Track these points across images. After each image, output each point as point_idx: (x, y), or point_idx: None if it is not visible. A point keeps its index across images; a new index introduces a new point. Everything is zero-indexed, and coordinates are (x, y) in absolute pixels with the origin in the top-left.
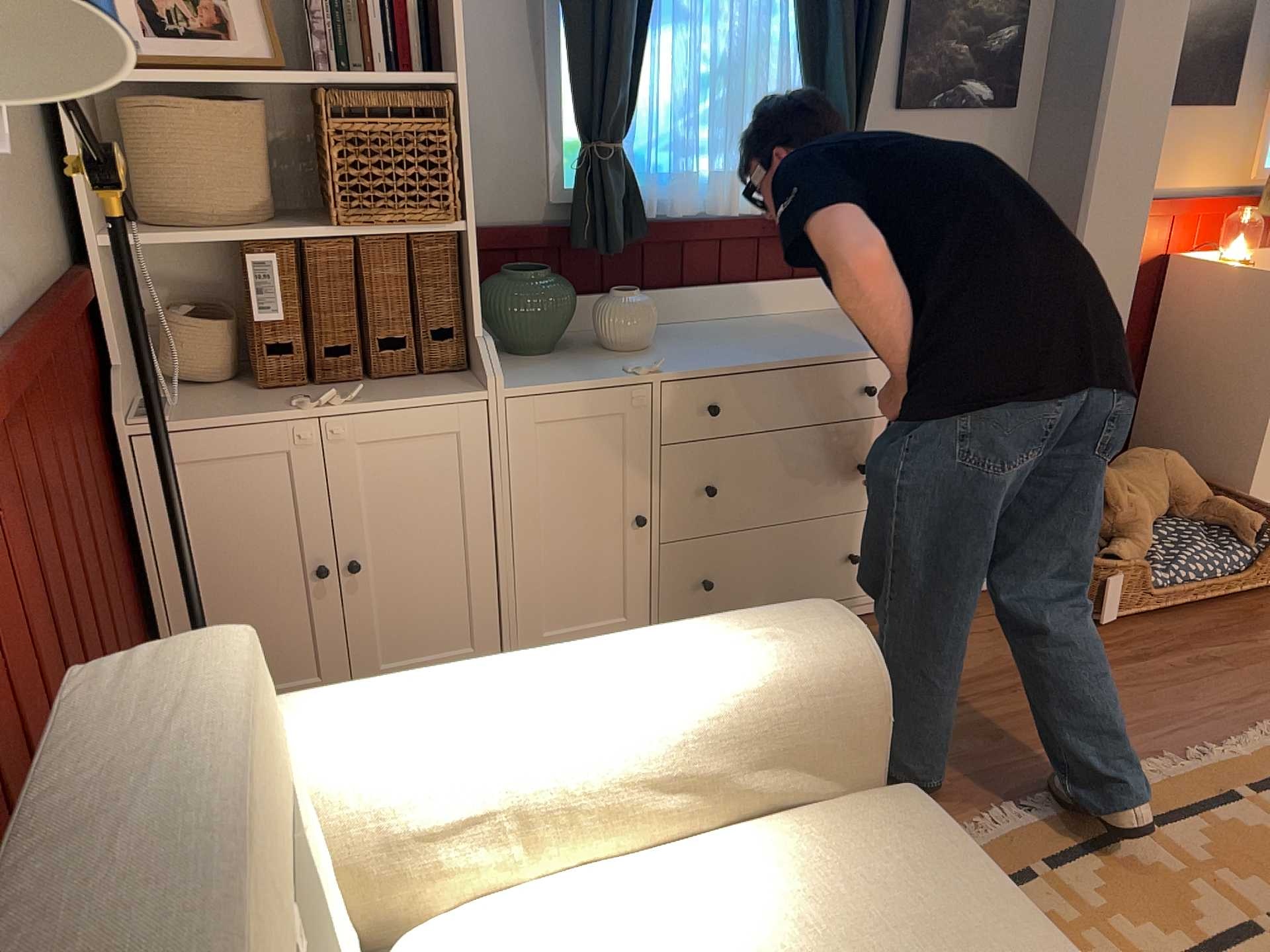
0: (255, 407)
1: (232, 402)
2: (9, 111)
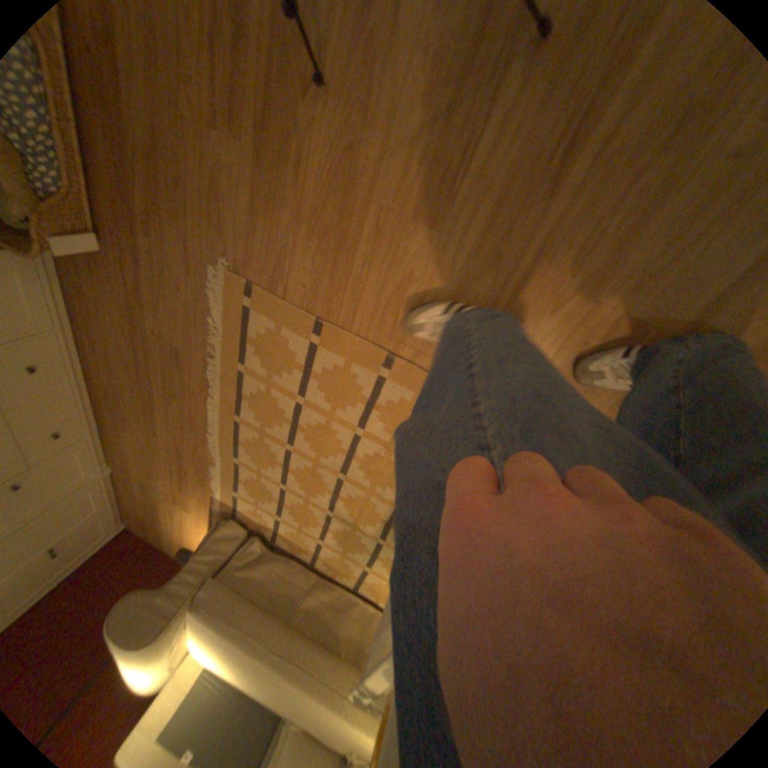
0: None
1: None
2: None
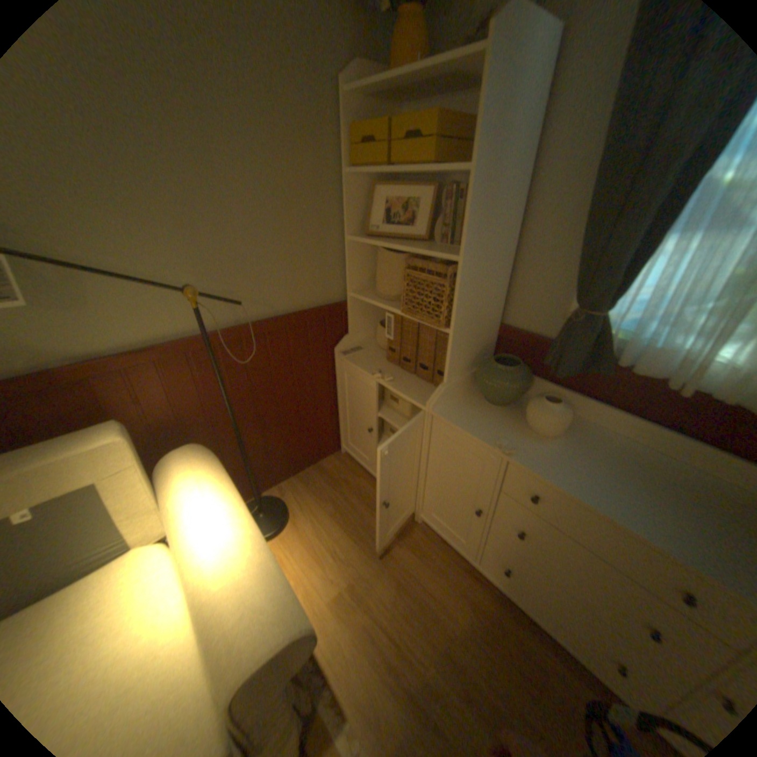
0: (371, 365)
1: (373, 359)
2: (307, 250)
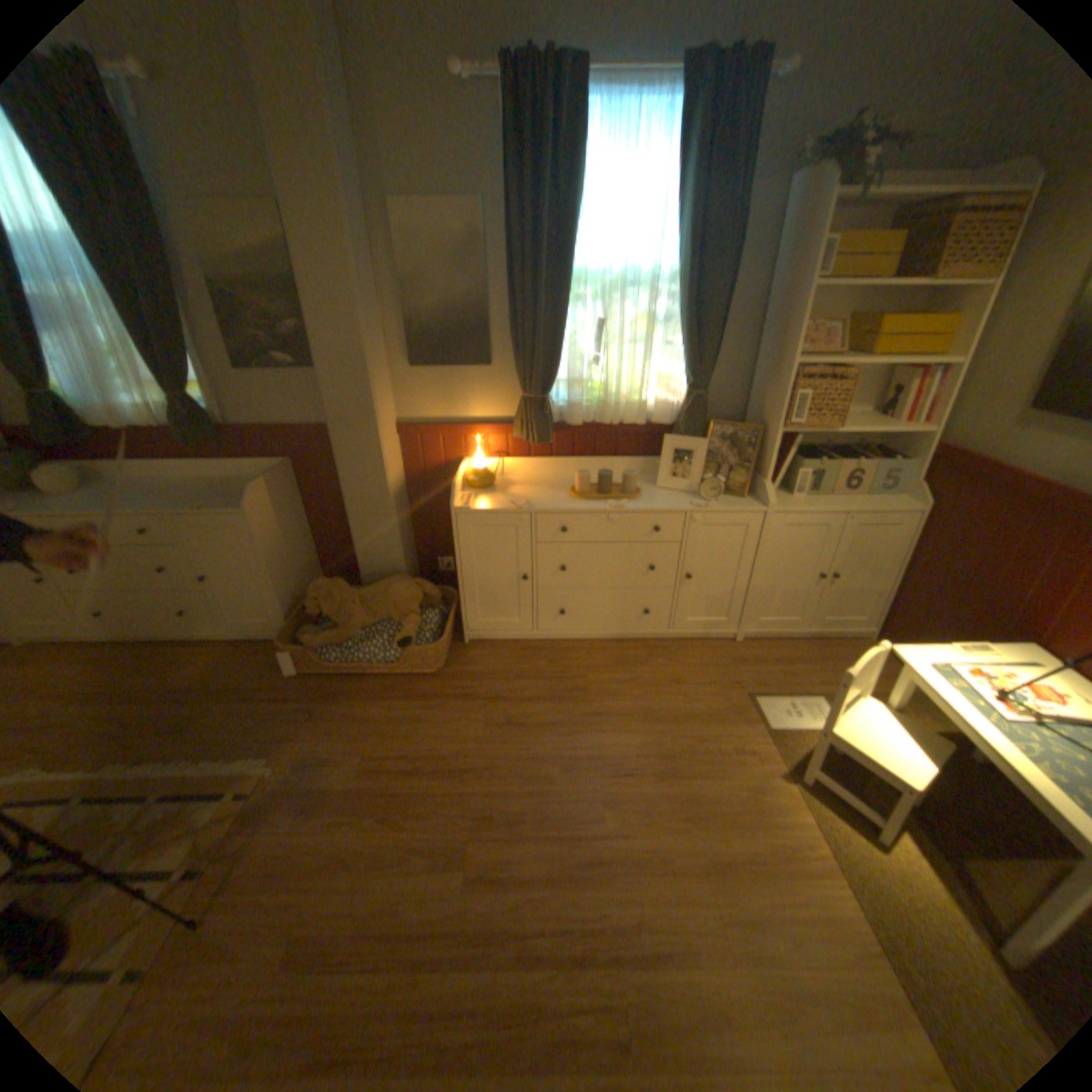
0: None
1: None
2: None
